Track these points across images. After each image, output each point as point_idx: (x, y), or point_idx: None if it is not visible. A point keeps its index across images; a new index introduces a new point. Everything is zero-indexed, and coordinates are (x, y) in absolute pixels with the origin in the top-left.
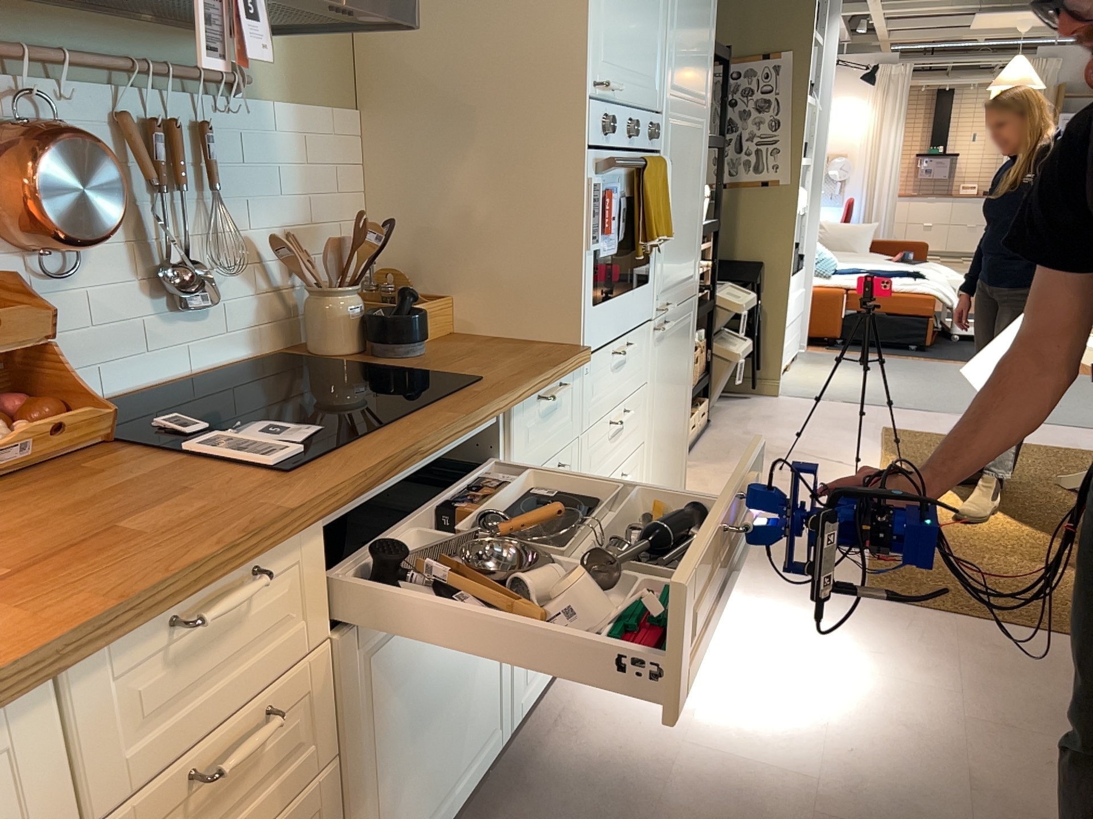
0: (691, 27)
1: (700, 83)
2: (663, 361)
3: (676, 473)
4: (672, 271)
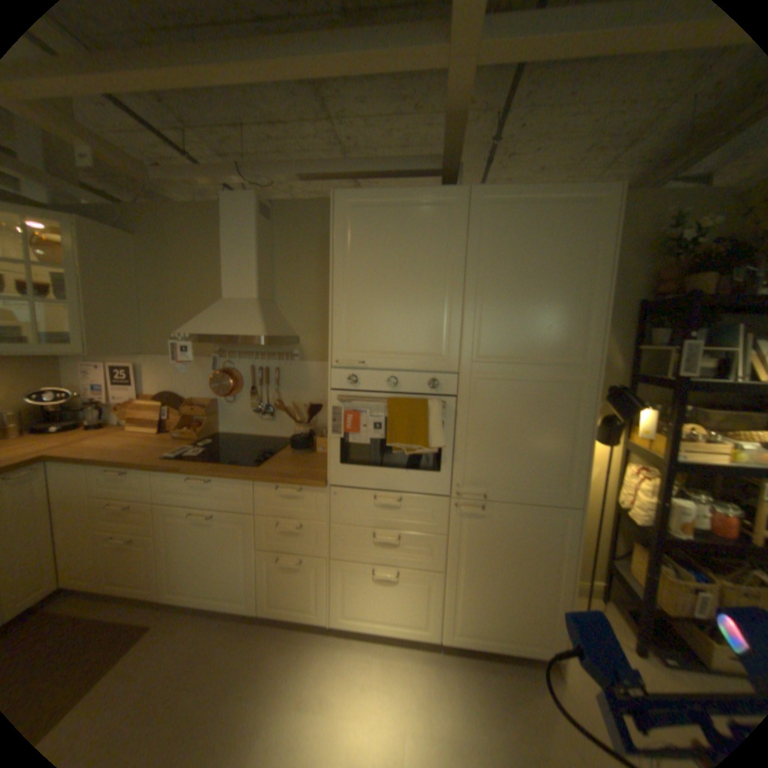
0: (525, 311)
1: (564, 347)
2: (484, 534)
3: (536, 635)
4: (497, 475)
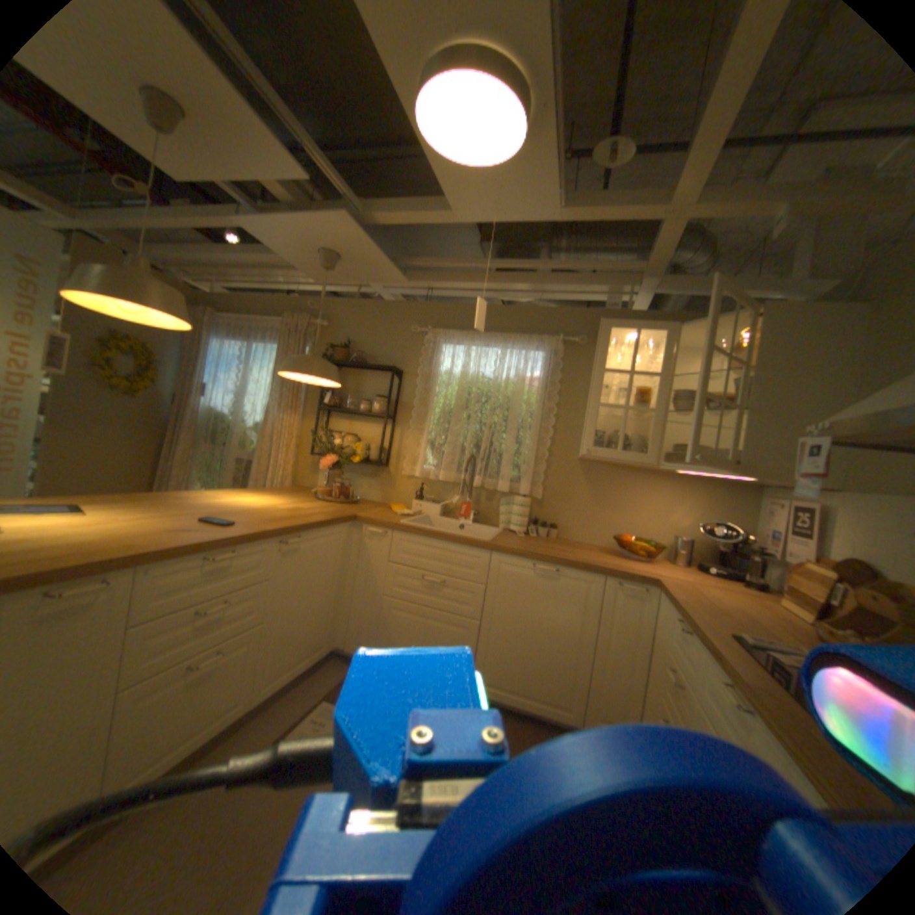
0: None
1: None
2: None
3: None
4: None
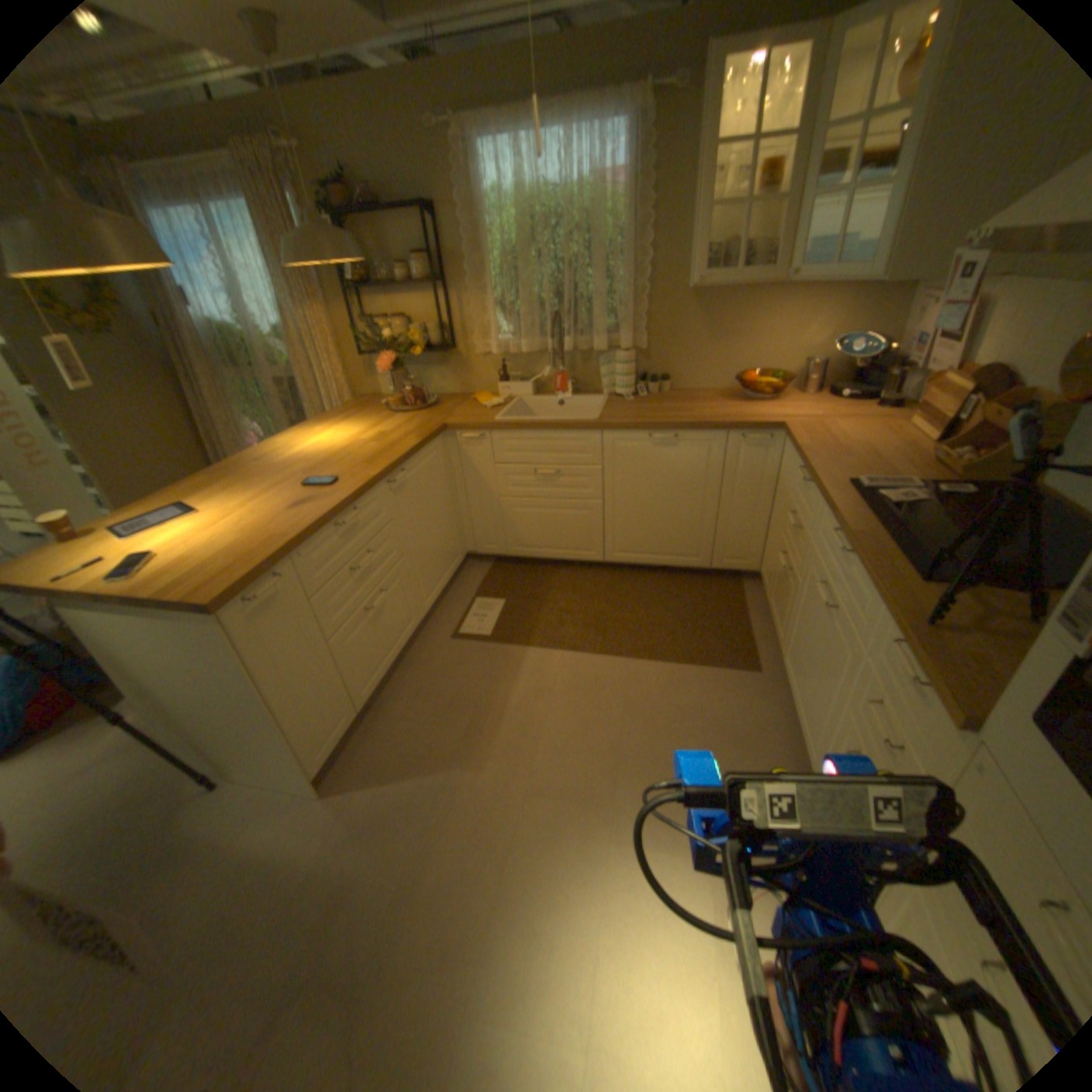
0: None
1: None
2: None
3: None
4: None
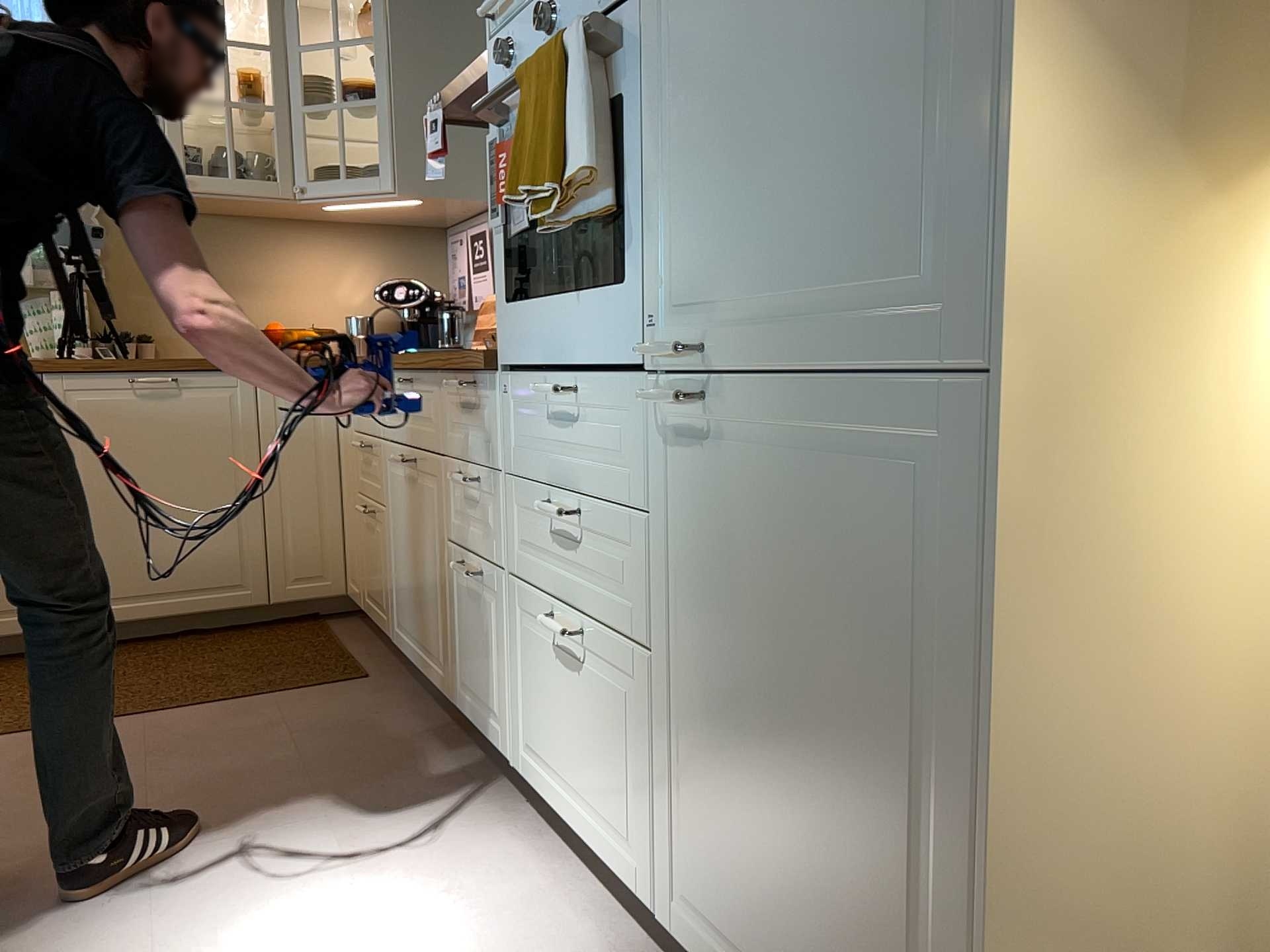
0: None
1: None
2: (724, 518)
3: None
4: (742, 258)
